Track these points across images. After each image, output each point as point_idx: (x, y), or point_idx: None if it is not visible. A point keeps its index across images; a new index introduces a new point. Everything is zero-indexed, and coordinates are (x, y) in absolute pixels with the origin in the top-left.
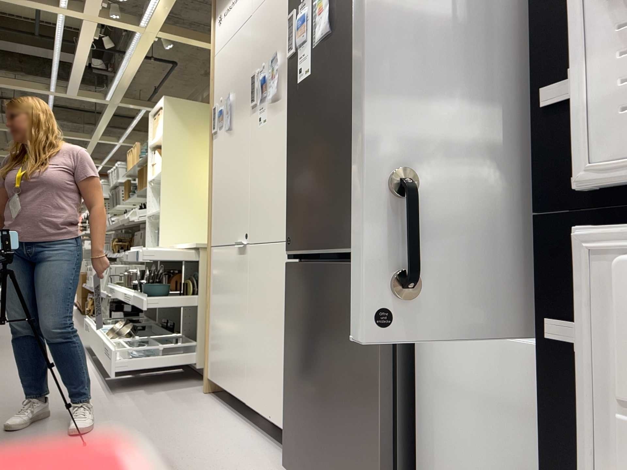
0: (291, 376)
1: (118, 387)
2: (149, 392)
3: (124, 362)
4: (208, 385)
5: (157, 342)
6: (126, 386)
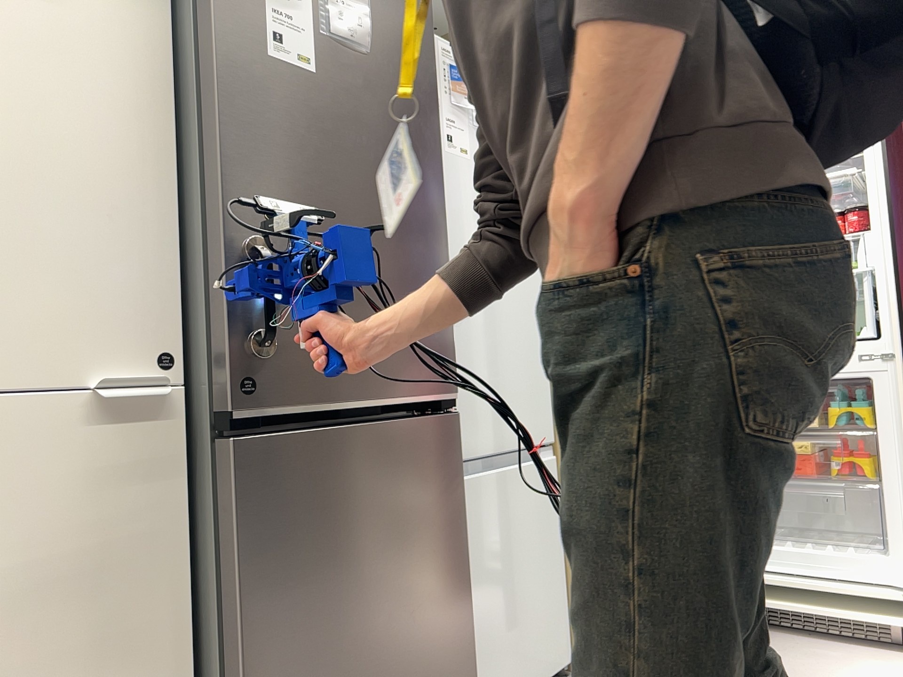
0: None
1: None
2: None
3: None
4: None
5: None
6: None
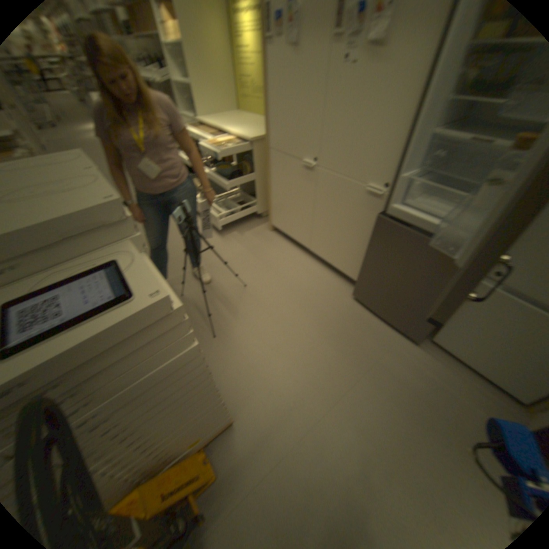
0: (370, 267)
1: (222, 230)
2: (242, 233)
3: (220, 216)
4: (273, 227)
5: (235, 202)
6: (225, 227)
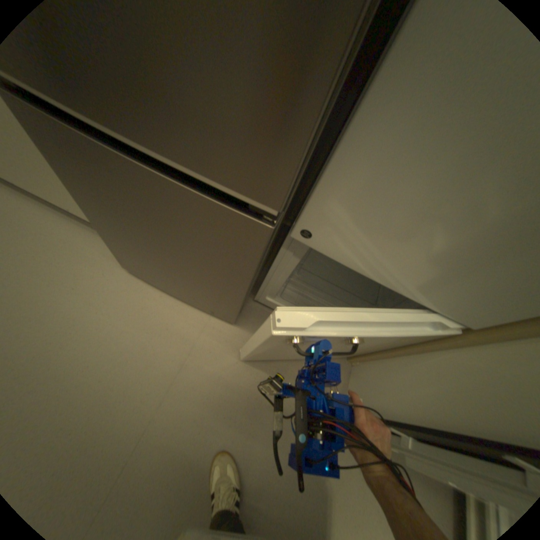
0: (104, 228)
1: None
2: None
3: None
4: None
5: None
6: None
